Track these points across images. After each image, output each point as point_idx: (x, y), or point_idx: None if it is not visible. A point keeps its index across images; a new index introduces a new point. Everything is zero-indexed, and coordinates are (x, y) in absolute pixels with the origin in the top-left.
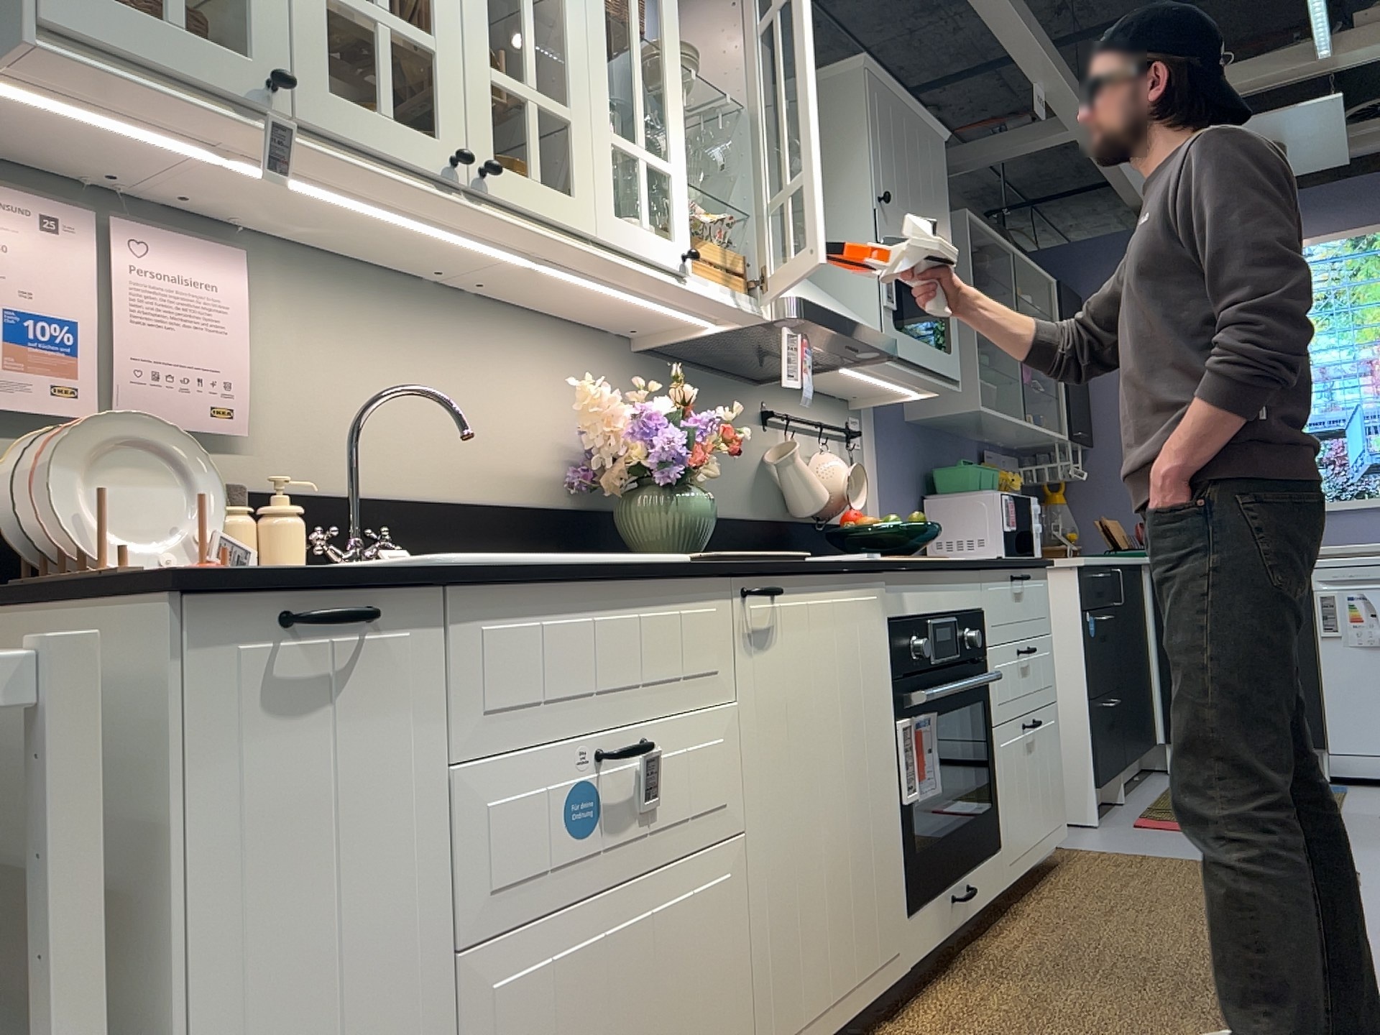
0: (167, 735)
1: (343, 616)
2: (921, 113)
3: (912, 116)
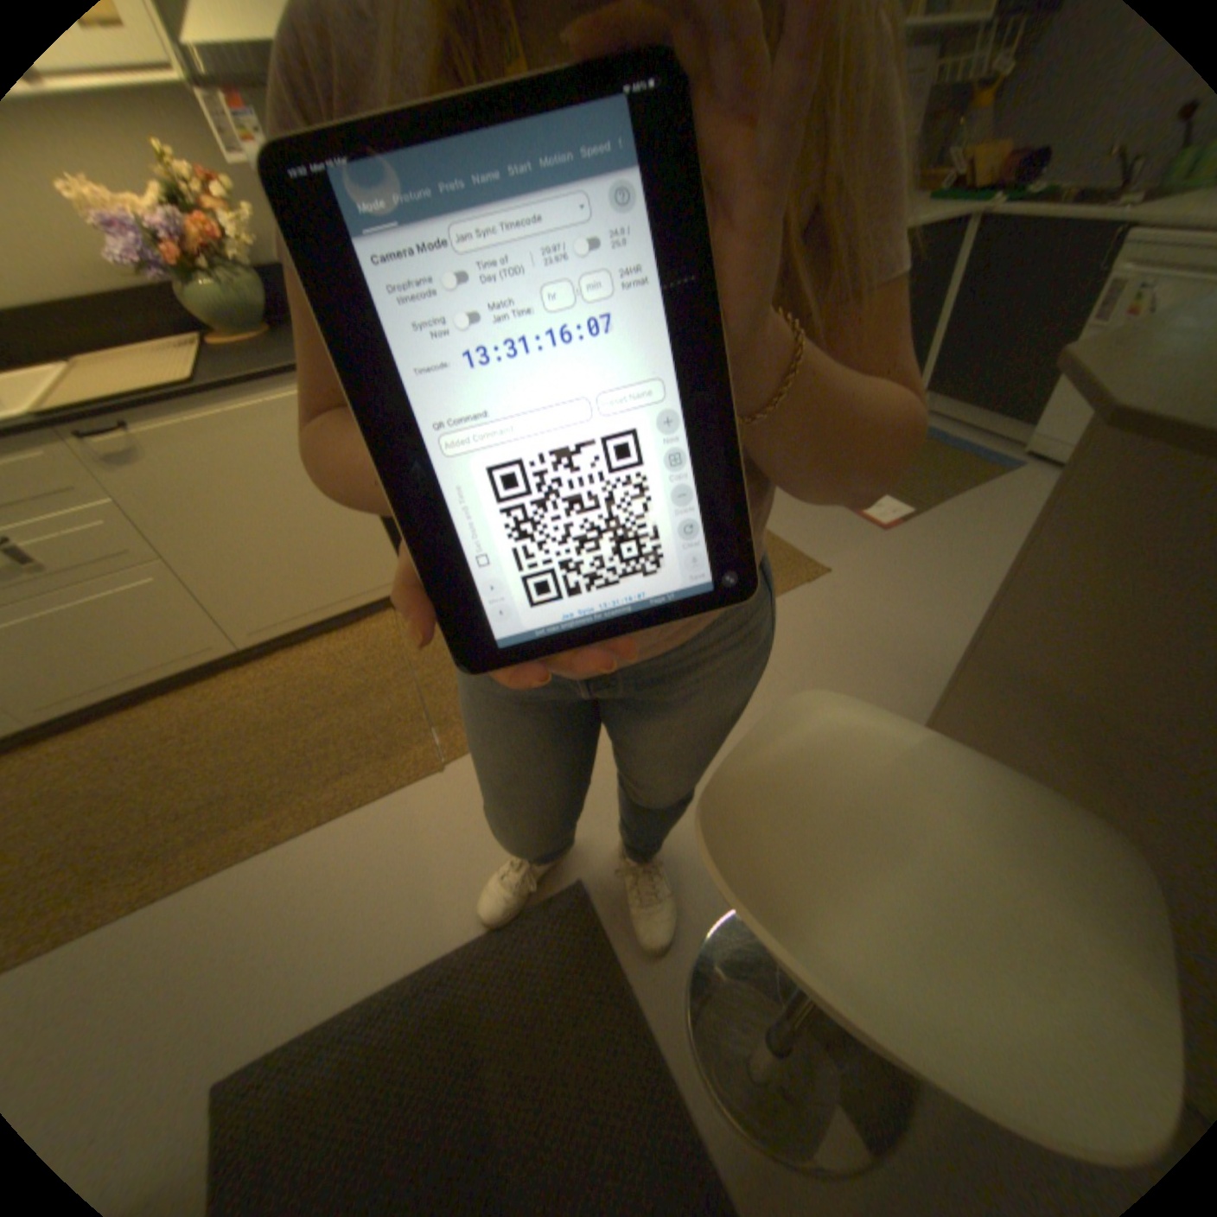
0: None
1: None
2: None
3: None
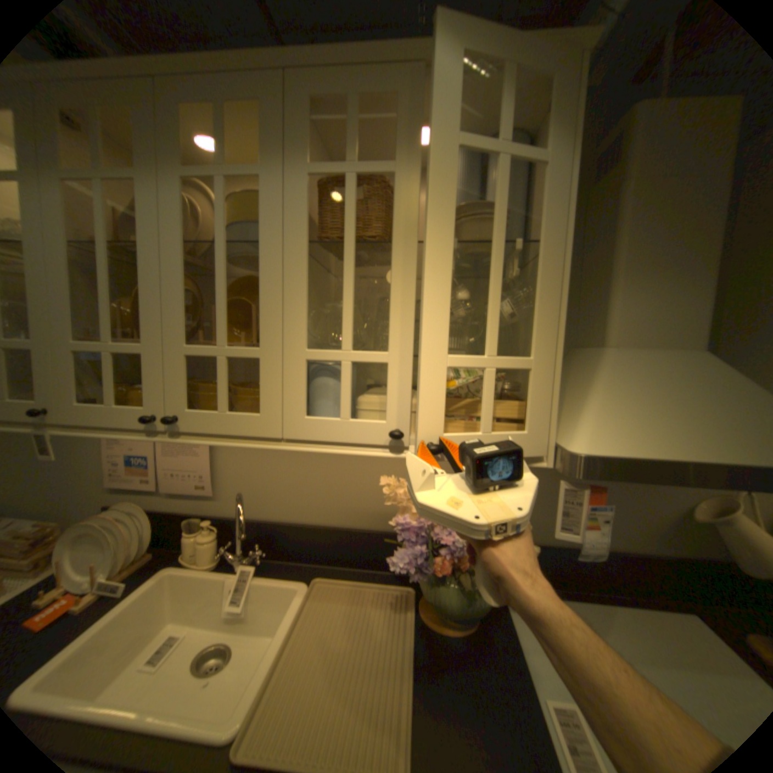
0: None
1: None
2: None
3: None
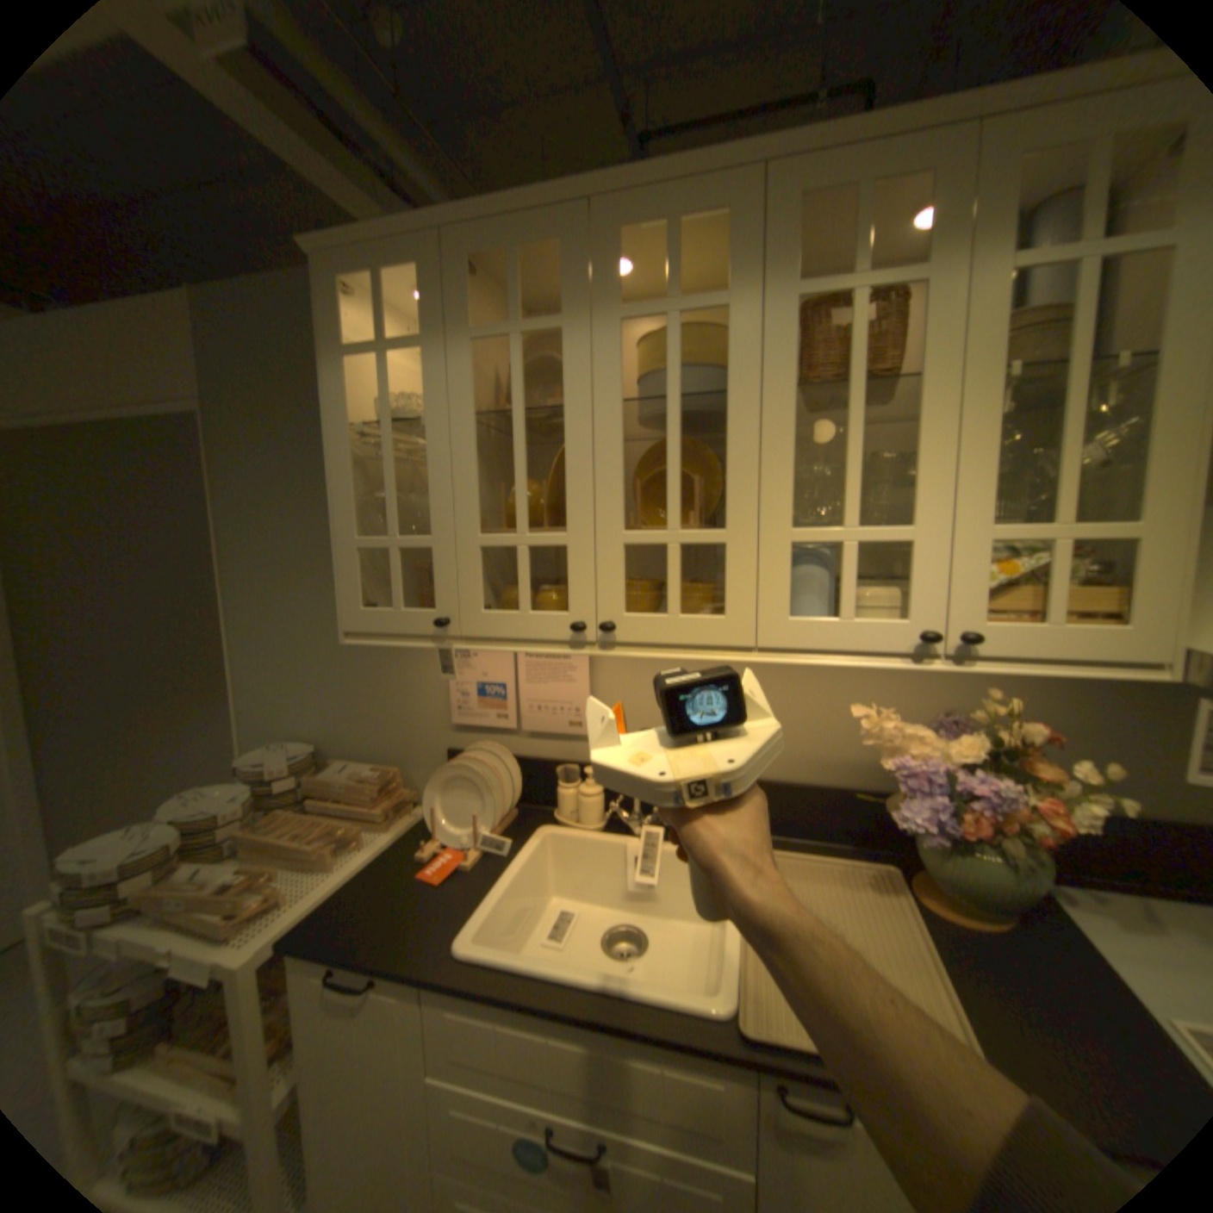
0: (290, 1006)
1: (341, 993)
2: None
3: None
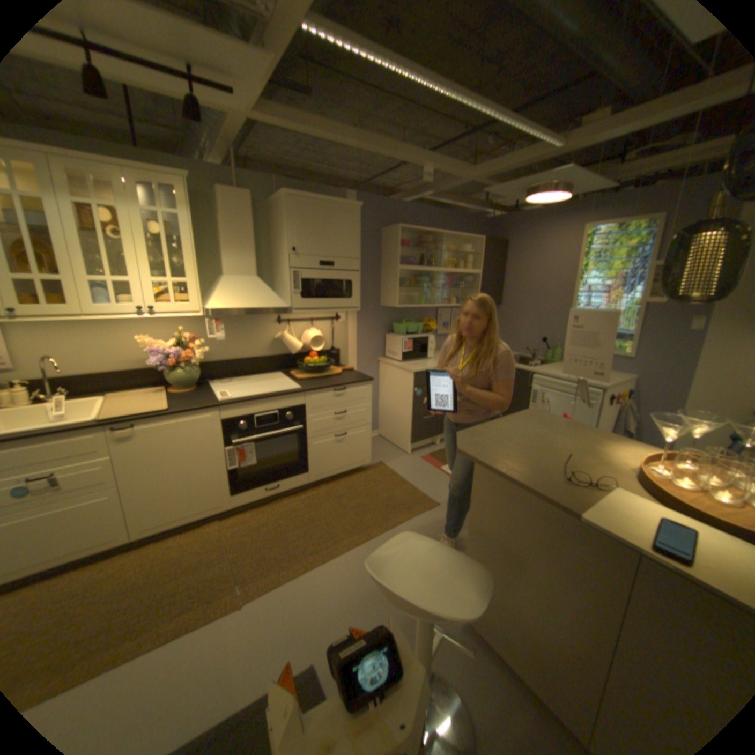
0: None
1: None
2: (334, 200)
3: (326, 204)
